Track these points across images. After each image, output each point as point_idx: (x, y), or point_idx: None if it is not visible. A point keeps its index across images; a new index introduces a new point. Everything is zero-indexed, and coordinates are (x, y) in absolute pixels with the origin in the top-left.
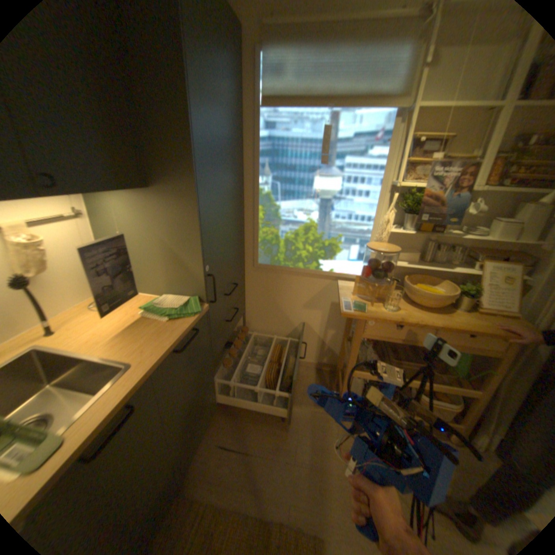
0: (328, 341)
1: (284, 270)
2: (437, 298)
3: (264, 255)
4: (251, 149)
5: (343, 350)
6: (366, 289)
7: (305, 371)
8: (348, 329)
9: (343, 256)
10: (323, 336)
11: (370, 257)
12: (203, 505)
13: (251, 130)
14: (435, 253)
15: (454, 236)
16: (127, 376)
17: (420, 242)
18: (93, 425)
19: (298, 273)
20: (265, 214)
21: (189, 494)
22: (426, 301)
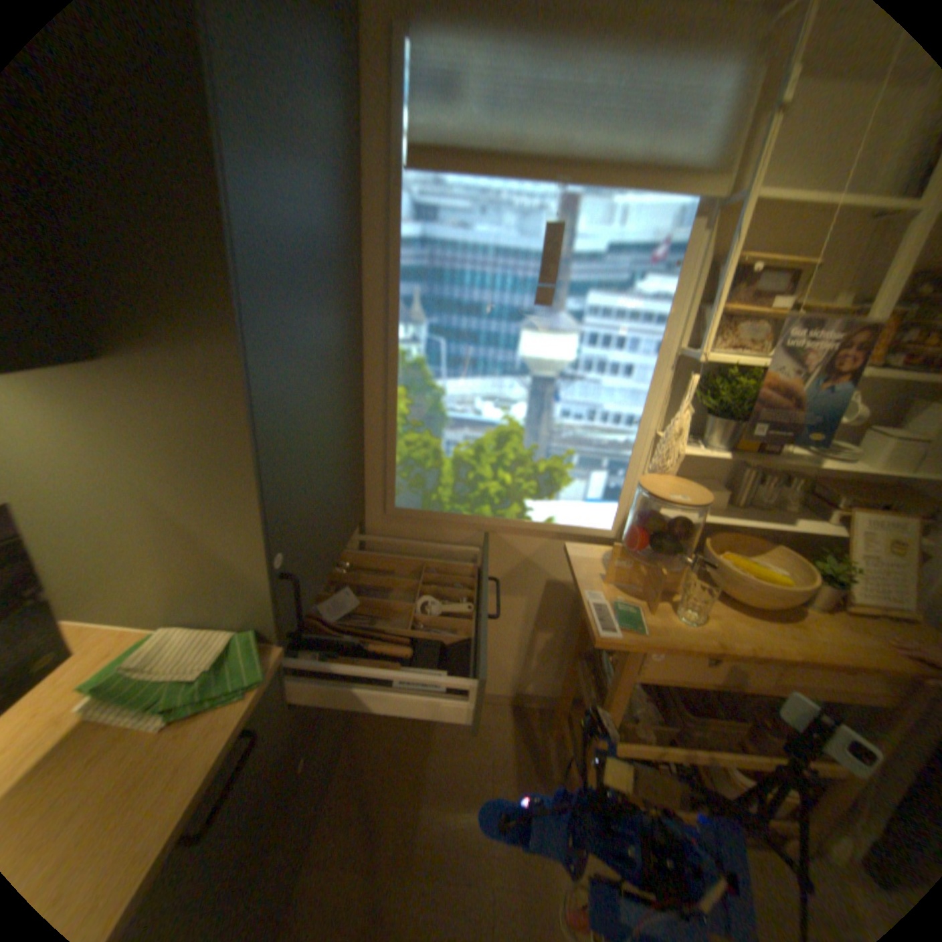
0: (538, 654)
1: (451, 519)
2: (786, 597)
3: (409, 489)
4: (382, 260)
5: (574, 678)
6: (634, 572)
7: (491, 715)
8: (586, 639)
9: (575, 493)
10: (529, 644)
11: (630, 495)
12: None
13: (382, 219)
14: (757, 490)
15: (805, 462)
16: None
17: (726, 467)
18: None
19: (480, 525)
20: (413, 404)
21: None
22: (761, 600)
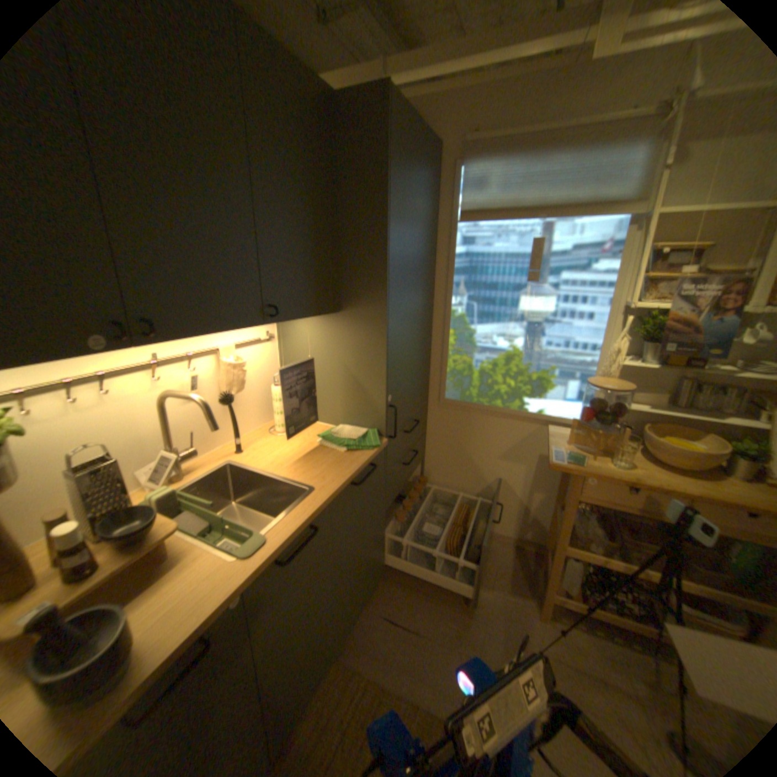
0: (535, 509)
1: (477, 408)
2: (693, 457)
3: (453, 388)
4: (445, 265)
5: (556, 523)
6: (587, 438)
7: (500, 547)
8: (563, 493)
9: (557, 395)
10: (528, 500)
11: (596, 397)
12: (365, 681)
13: (446, 246)
14: (695, 396)
15: (722, 372)
16: (311, 498)
17: (672, 380)
18: (286, 536)
19: (495, 413)
20: (457, 339)
21: (349, 665)
22: (676, 460)
